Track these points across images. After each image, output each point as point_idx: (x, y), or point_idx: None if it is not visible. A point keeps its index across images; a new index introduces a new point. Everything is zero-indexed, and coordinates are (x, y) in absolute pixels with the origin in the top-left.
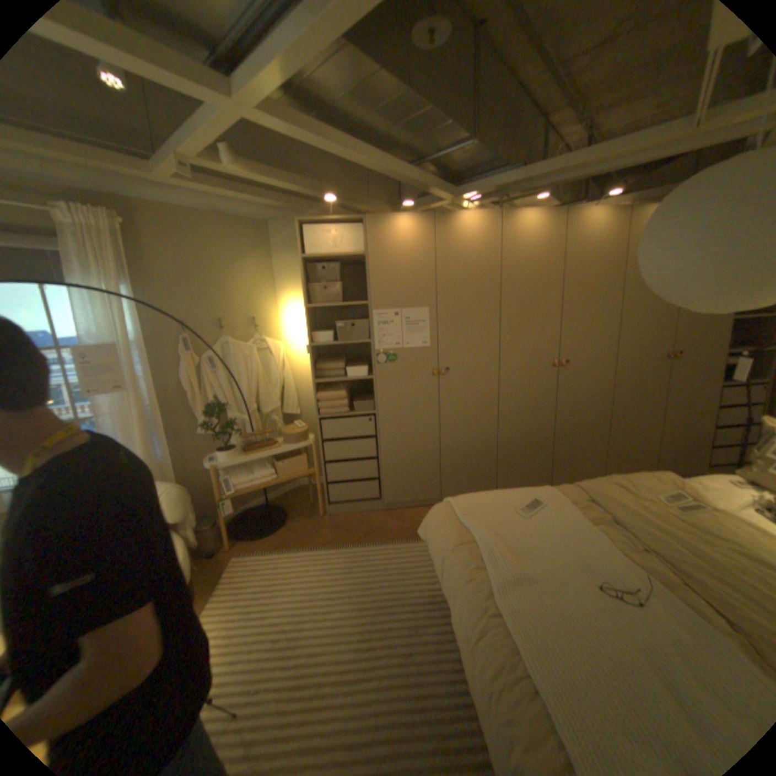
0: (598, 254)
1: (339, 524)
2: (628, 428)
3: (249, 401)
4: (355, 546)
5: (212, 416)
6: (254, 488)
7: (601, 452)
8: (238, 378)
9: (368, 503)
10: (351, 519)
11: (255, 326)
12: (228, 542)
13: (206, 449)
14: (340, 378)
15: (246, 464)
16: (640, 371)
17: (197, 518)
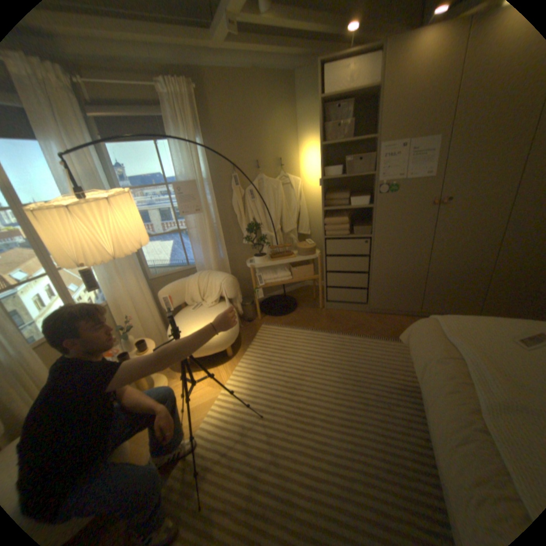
0: None
1: (333, 316)
2: None
3: (275, 222)
4: (344, 334)
5: (251, 231)
6: (277, 283)
7: None
8: (269, 205)
9: (357, 305)
10: (342, 314)
11: (281, 164)
12: (260, 314)
13: (248, 254)
14: (344, 206)
15: (272, 266)
16: None
17: (243, 296)
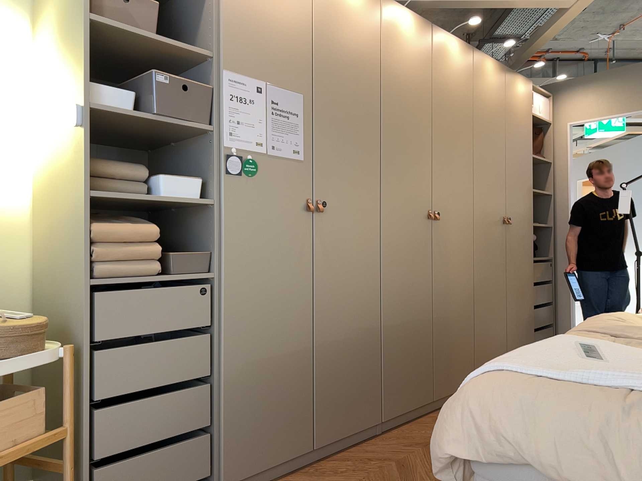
0: (450, 89)
1: None
2: (480, 306)
3: None
4: None
5: None
6: None
7: (464, 340)
8: None
9: None
10: None
11: None
12: None
13: None
14: (133, 198)
15: None
16: (483, 236)
17: None
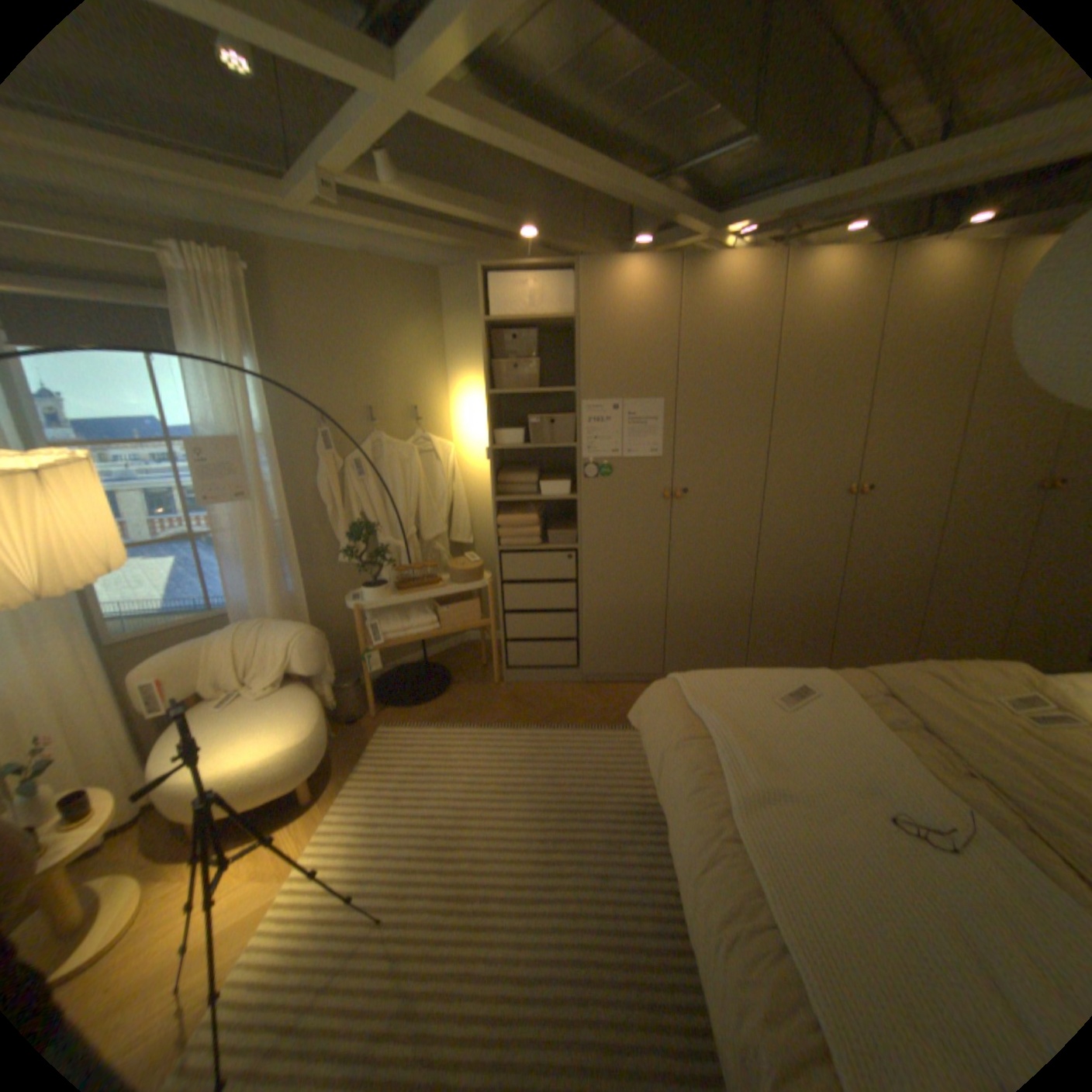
0: (939, 320)
1: (519, 696)
2: (959, 593)
3: (405, 522)
4: (540, 727)
5: (357, 539)
6: (409, 639)
7: (911, 626)
8: (393, 490)
9: (561, 671)
10: (536, 691)
11: (417, 418)
12: (374, 706)
13: (349, 583)
14: (530, 496)
15: (399, 607)
16: (988, 507)
17: (335, 672)
